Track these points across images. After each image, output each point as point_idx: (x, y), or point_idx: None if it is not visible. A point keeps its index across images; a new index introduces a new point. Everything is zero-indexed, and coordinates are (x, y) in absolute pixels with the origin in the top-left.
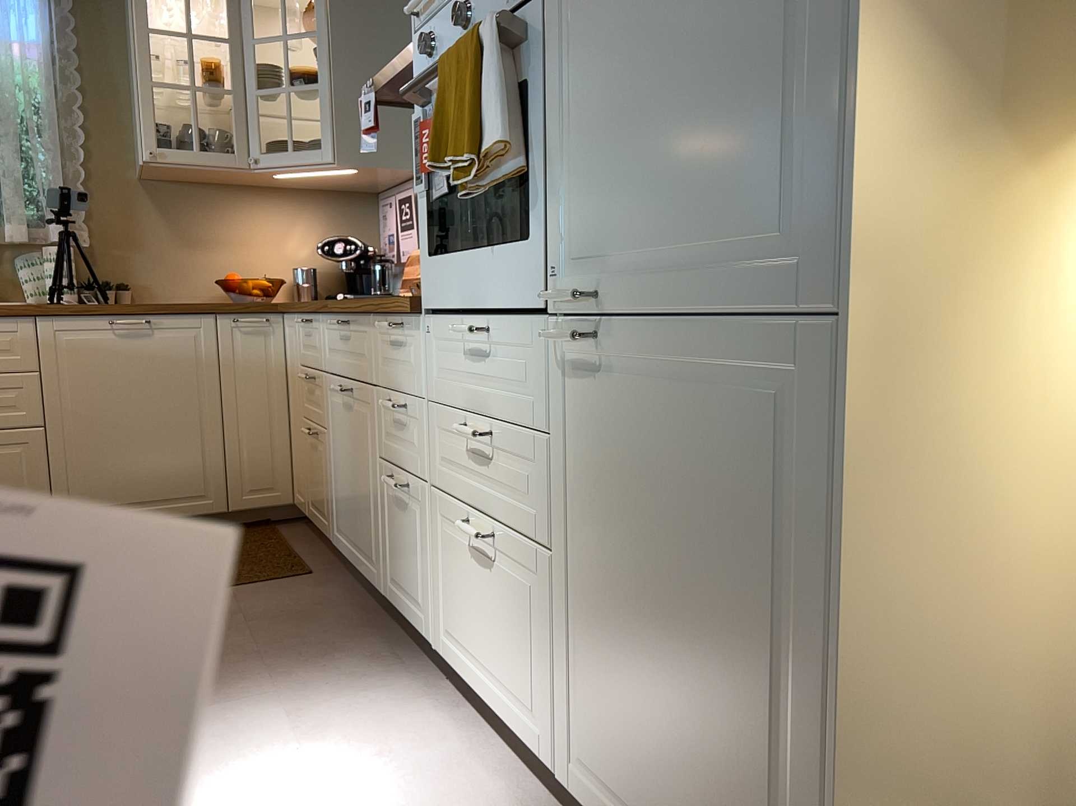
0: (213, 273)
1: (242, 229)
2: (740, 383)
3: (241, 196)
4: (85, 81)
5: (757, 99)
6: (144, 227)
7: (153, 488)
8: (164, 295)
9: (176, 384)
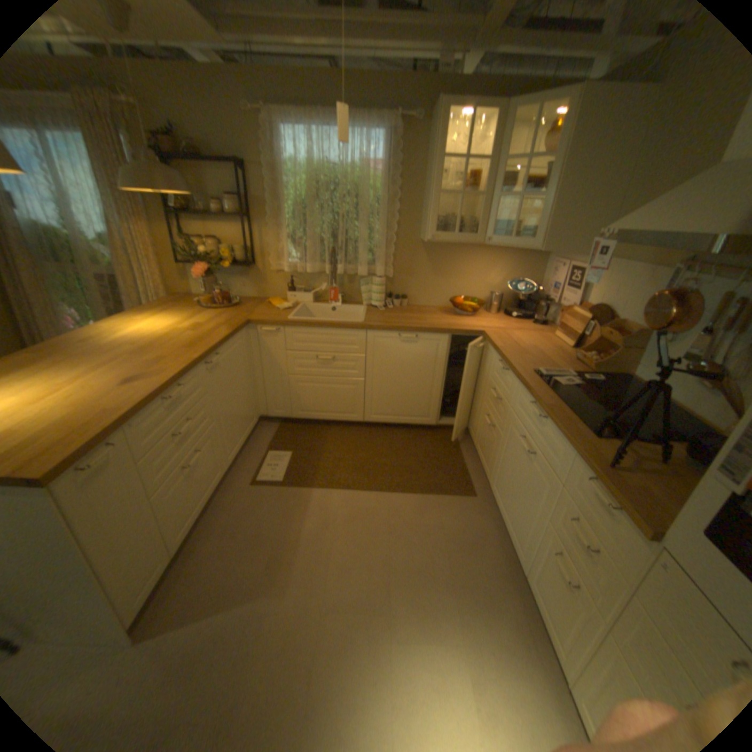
0: (448, 291)
1: (468, 267)
2: None
3: (471, 248)
4: (402, 181)
5: None
6: (418, 265)
7: (405, 410)
8: (422, 301)
9: (424, 366)
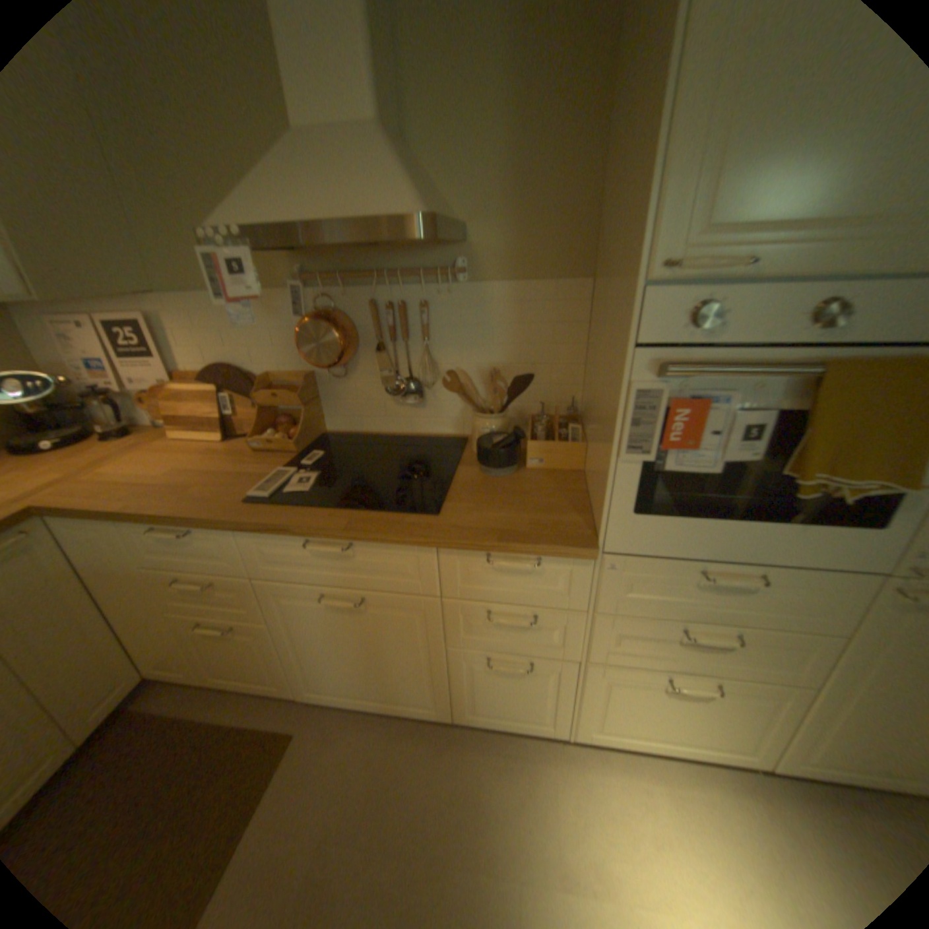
0: None
1: None
2: None
3: None
4: None
5: None
6: None
7: None
8: None
9: None
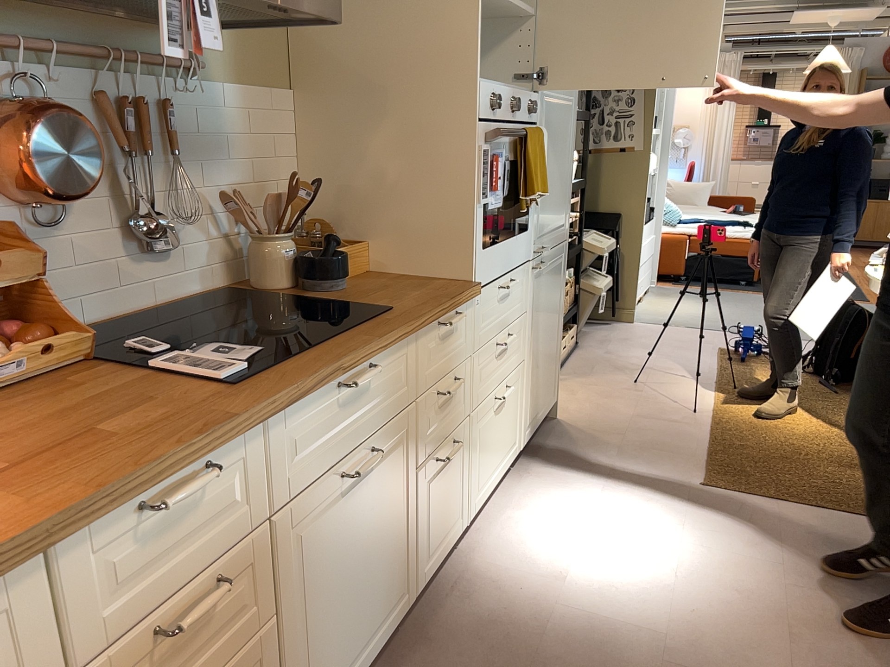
0: None
1: None
2: (558, 260)
3: None
4: None
5: (564, 190)
6: None
7: None
8: None
9: None
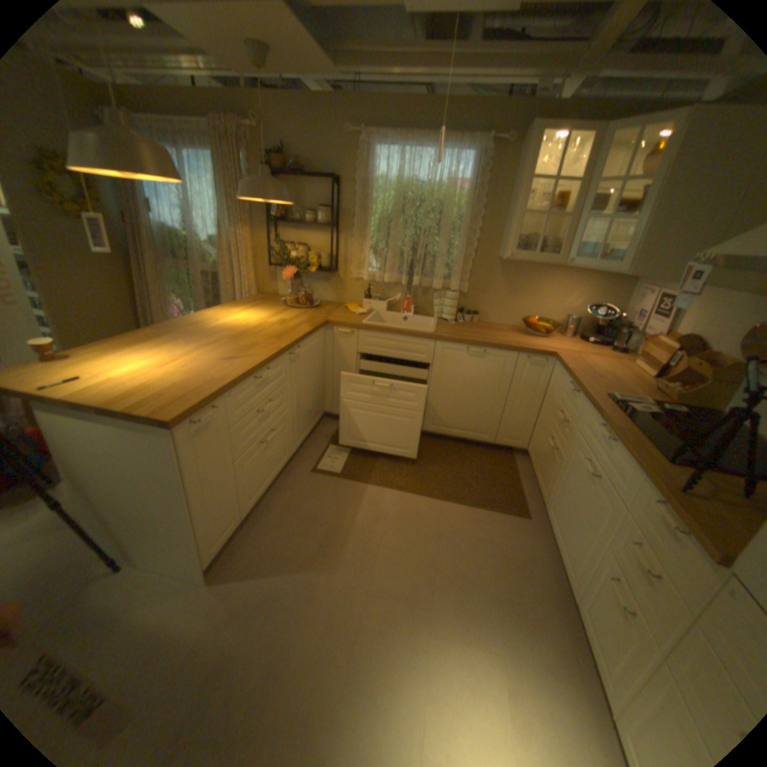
0: (521, 310)
1: (545, 288)
2: None
3: (550, 269)
4: (486, 201)
5: None
6: (493, 283)
7: (464, 425)
8: (493, 319)
9: (488, 382)
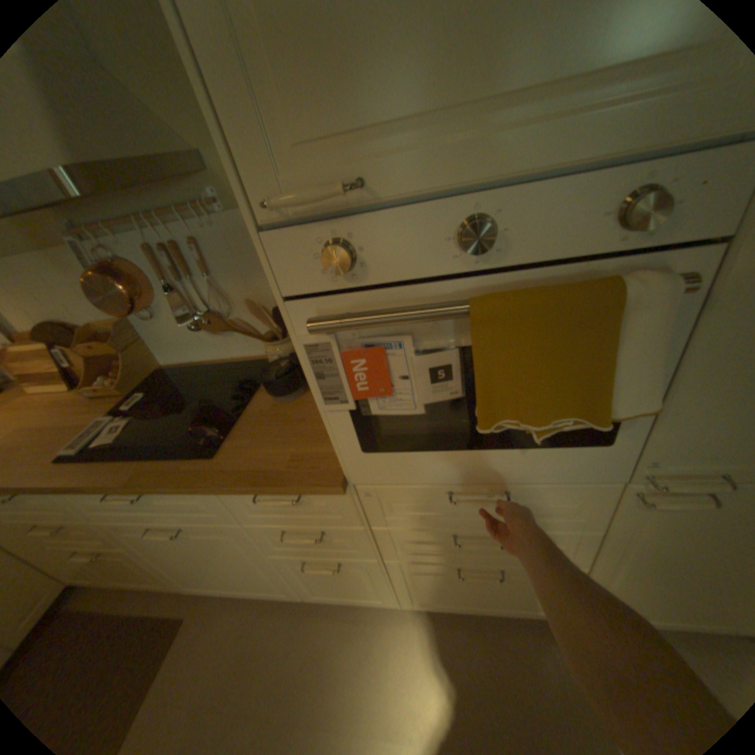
0: None
1: None
2: None
3: None
4: None
5: None
6: None
7: None
8: None
9: None
